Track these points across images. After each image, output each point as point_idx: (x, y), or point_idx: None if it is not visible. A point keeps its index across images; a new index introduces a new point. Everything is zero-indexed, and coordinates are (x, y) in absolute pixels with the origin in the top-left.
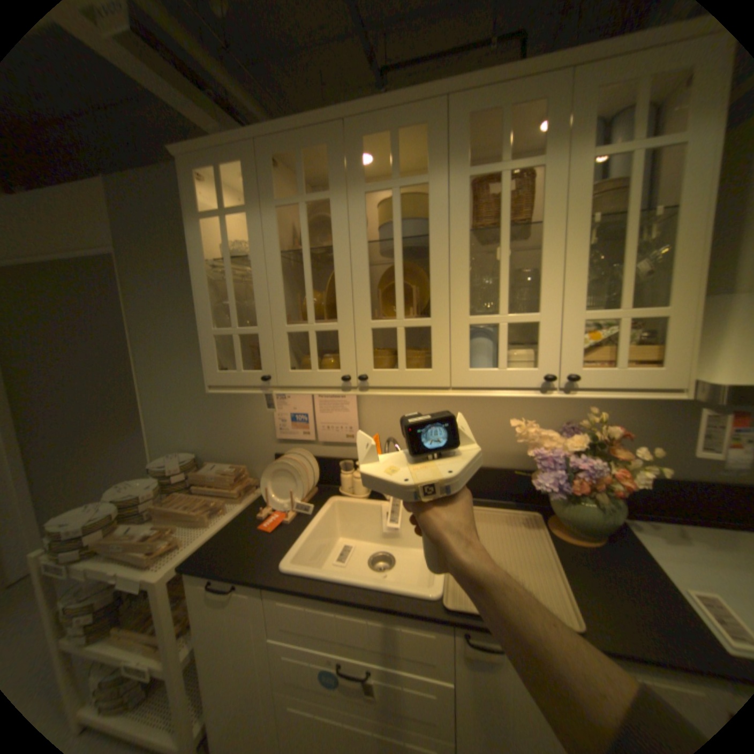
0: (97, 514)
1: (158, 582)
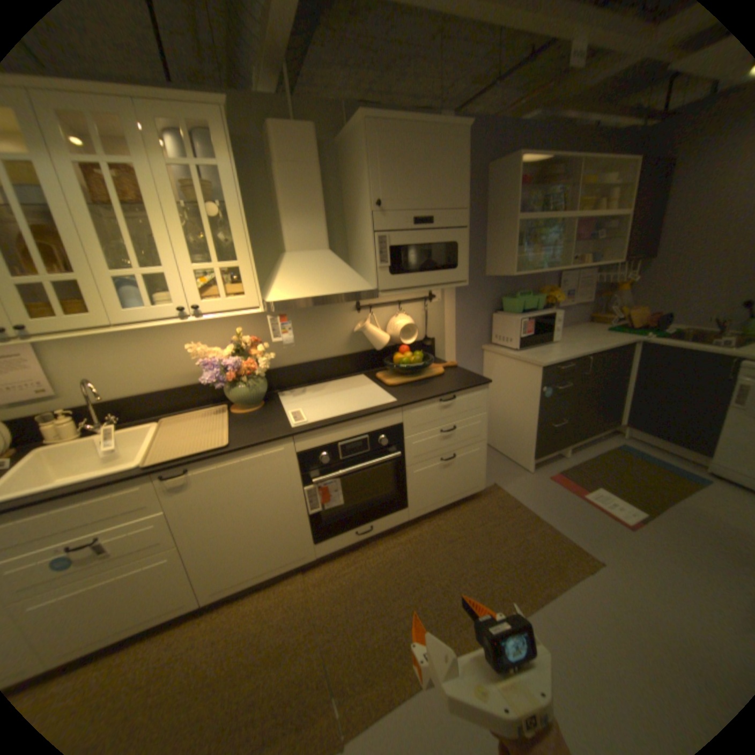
0: None
1: None
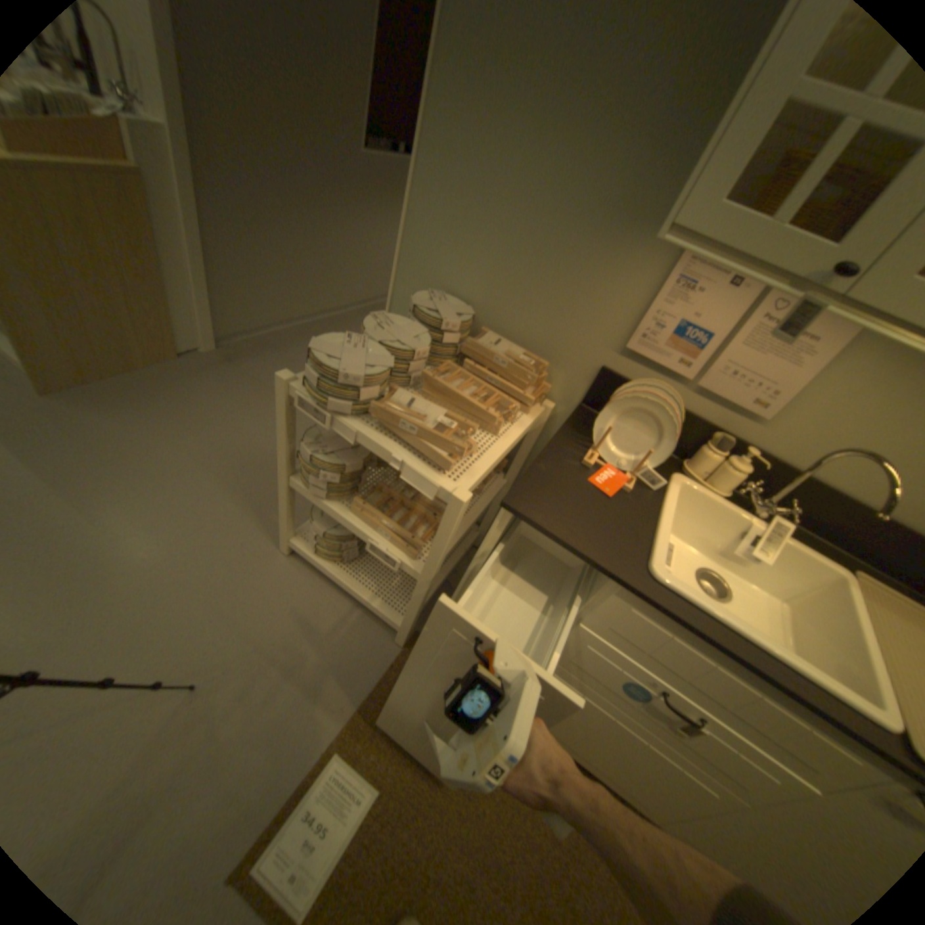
0: (369, 356)
1: (467, 500)
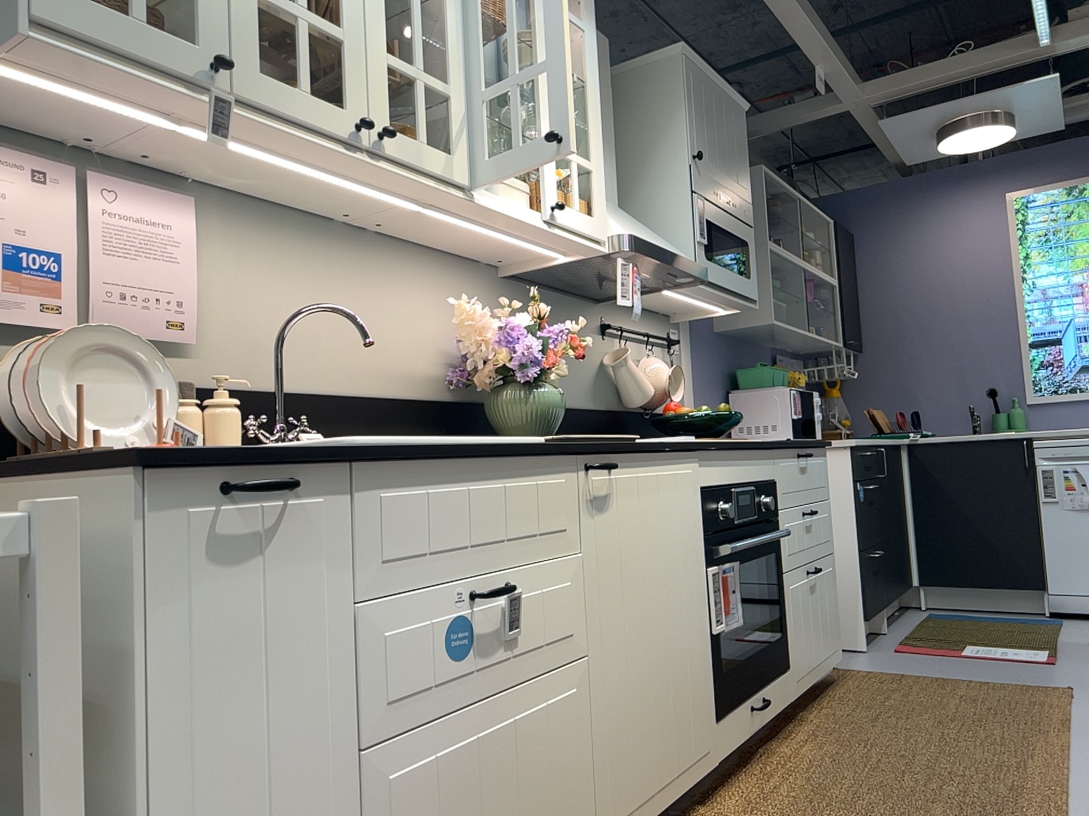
0: None
1: (55, 507)
